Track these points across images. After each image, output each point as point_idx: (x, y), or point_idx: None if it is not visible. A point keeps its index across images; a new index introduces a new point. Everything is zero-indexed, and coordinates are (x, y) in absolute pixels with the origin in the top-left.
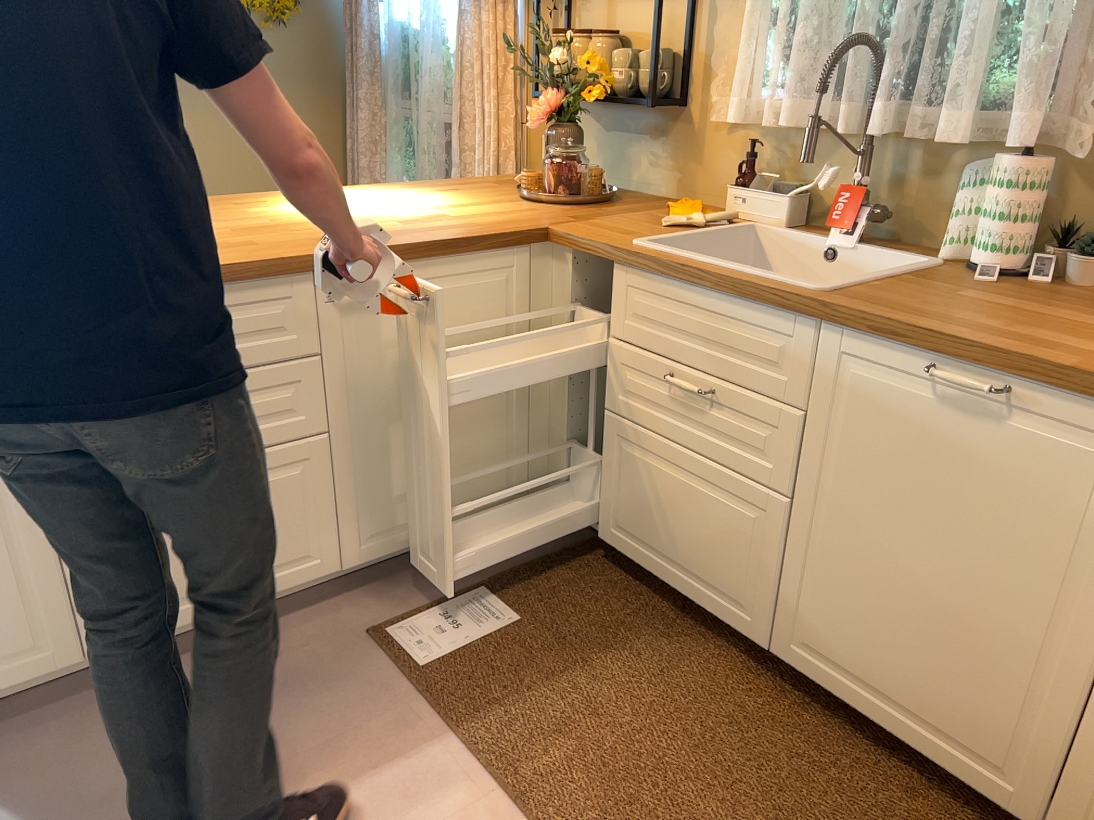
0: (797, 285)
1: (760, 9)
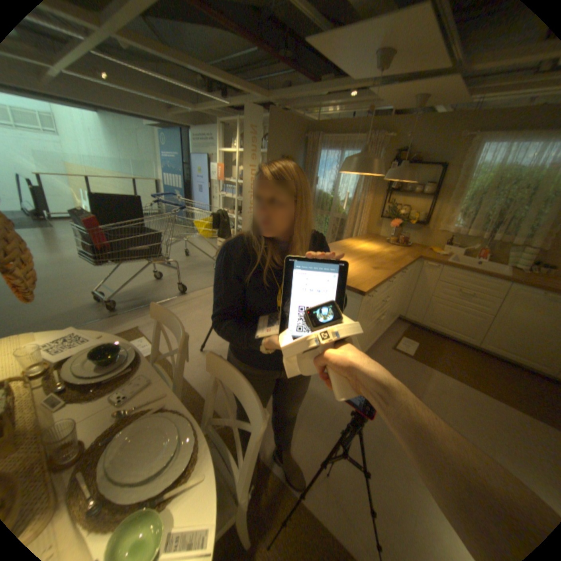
0: (504, 274)
1: (463, 209)
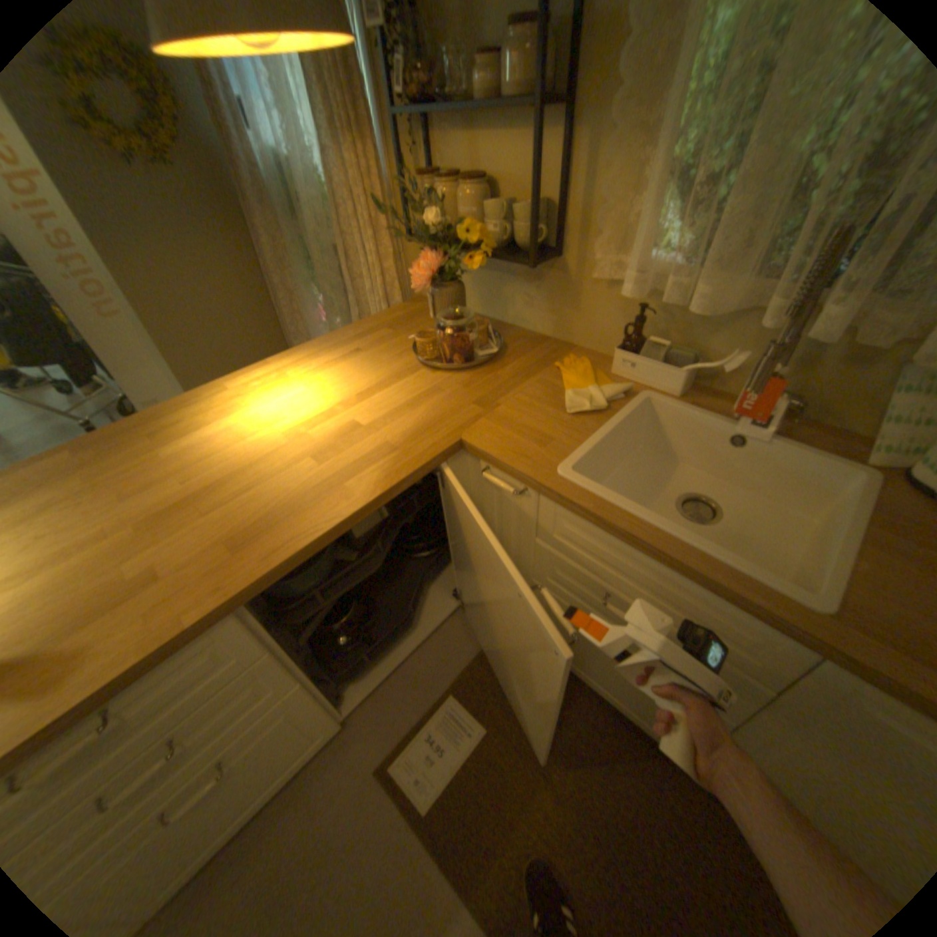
0: (793, 596)
1: (672, 159)
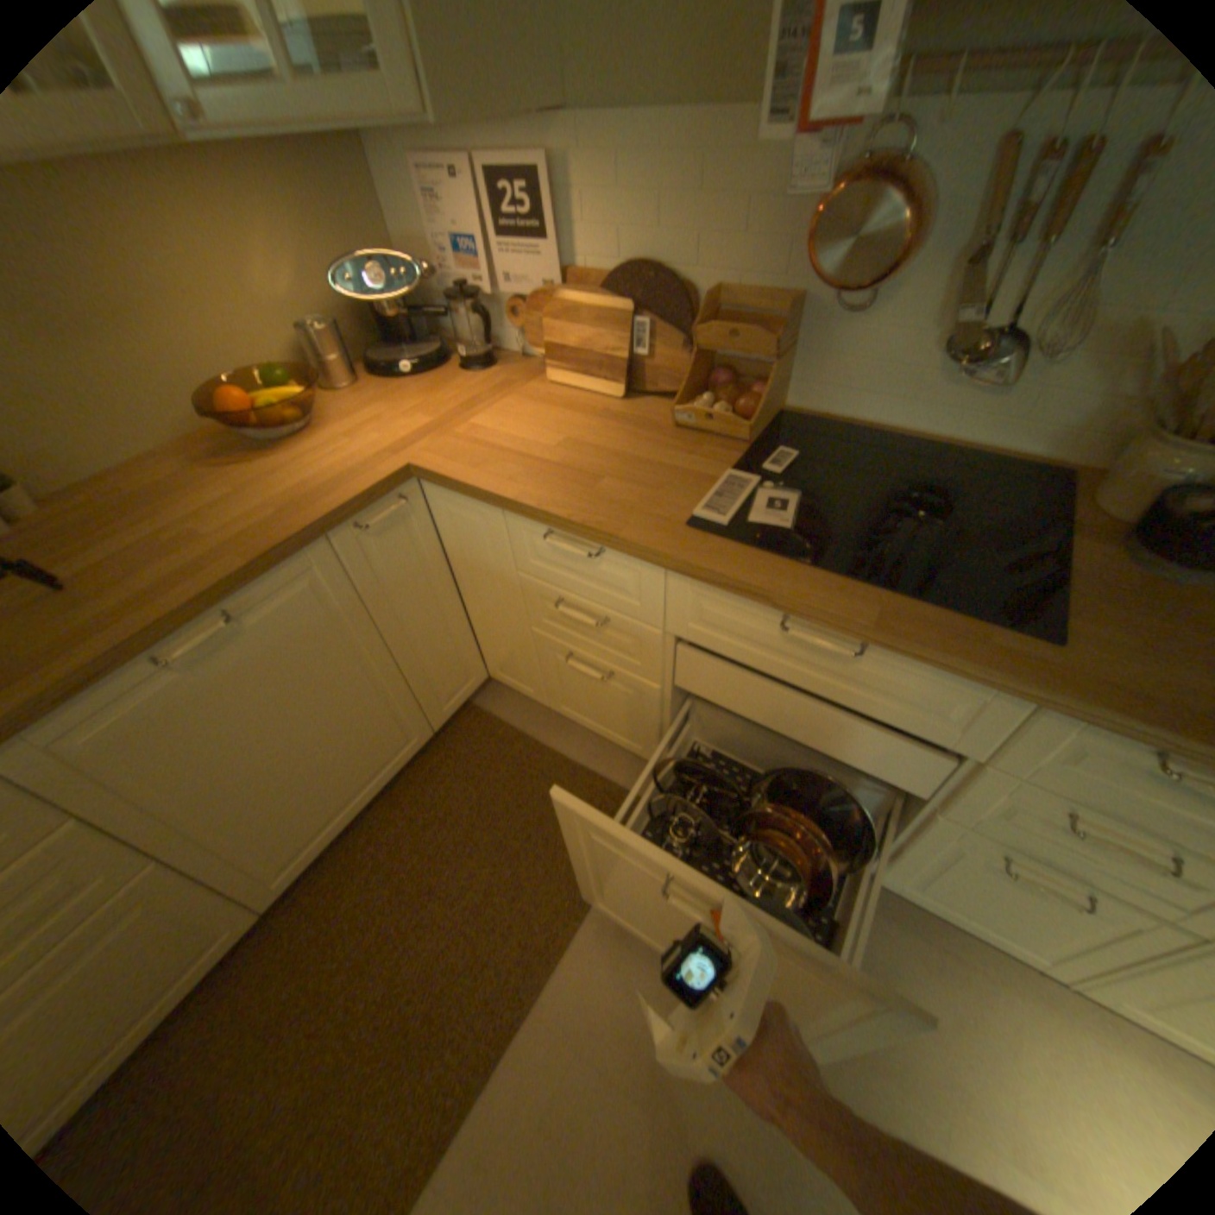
0: None
1: None
